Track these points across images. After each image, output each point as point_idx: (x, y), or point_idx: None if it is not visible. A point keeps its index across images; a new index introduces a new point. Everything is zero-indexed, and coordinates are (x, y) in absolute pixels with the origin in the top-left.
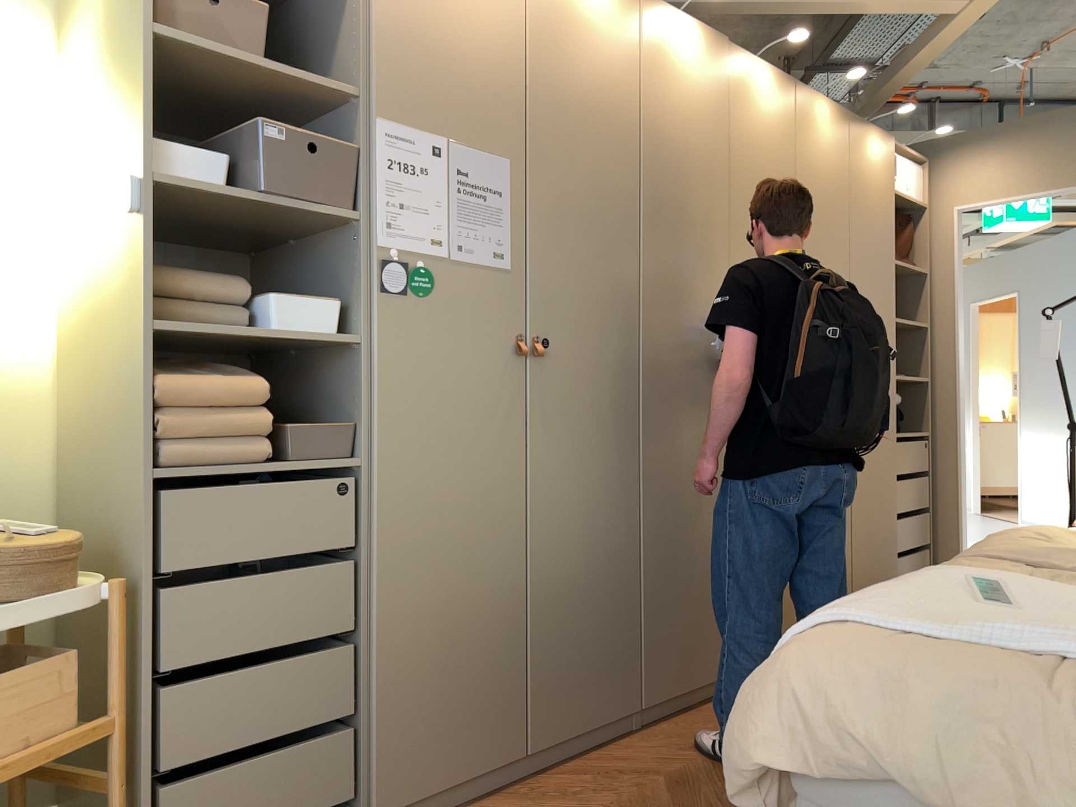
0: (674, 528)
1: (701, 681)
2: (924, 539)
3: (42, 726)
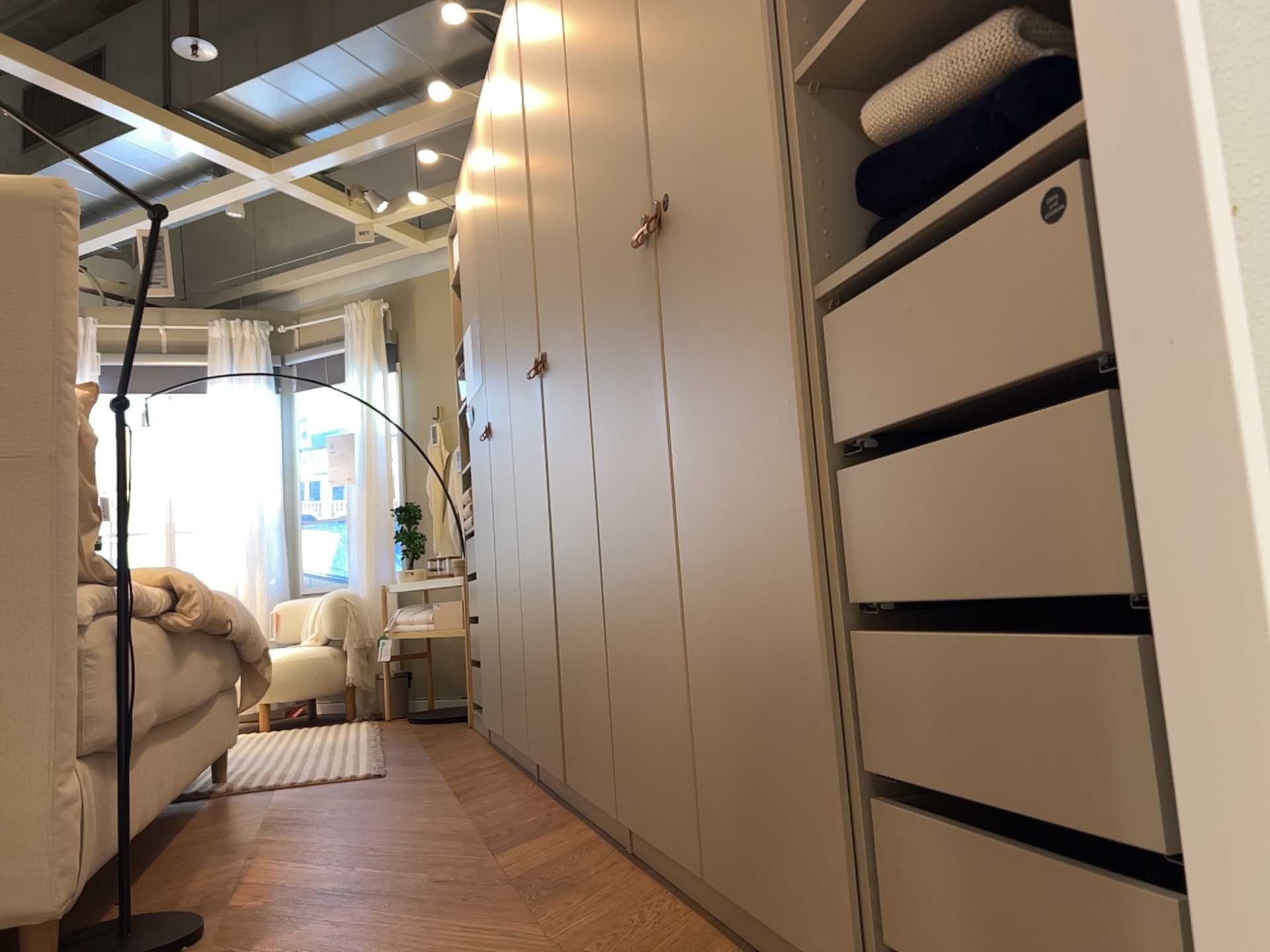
0: (533, 577)
1: (555, 770)
2: (1140, 829)
3: (455, 625)
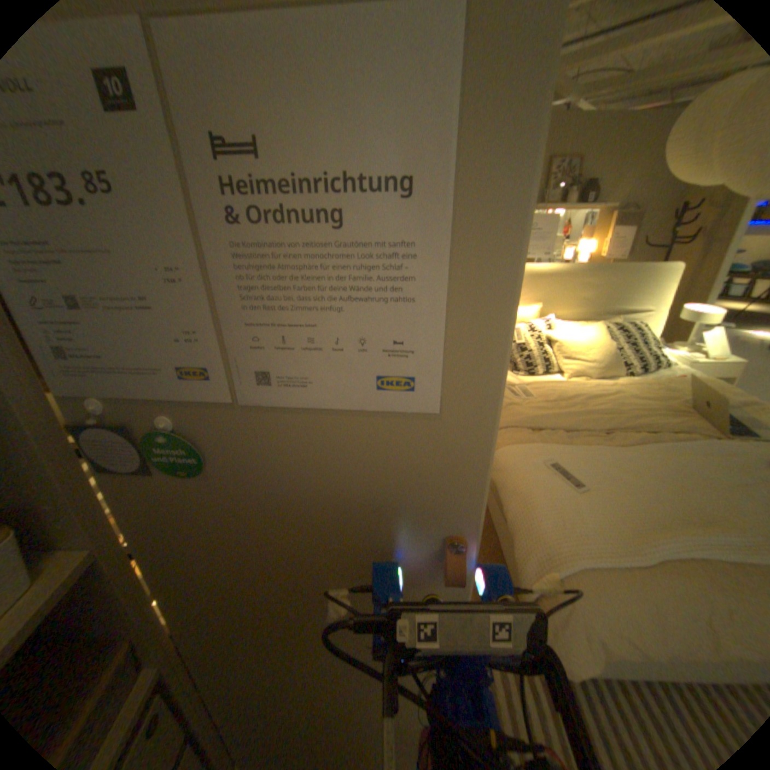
0: None
1: None
2: None
3: None
